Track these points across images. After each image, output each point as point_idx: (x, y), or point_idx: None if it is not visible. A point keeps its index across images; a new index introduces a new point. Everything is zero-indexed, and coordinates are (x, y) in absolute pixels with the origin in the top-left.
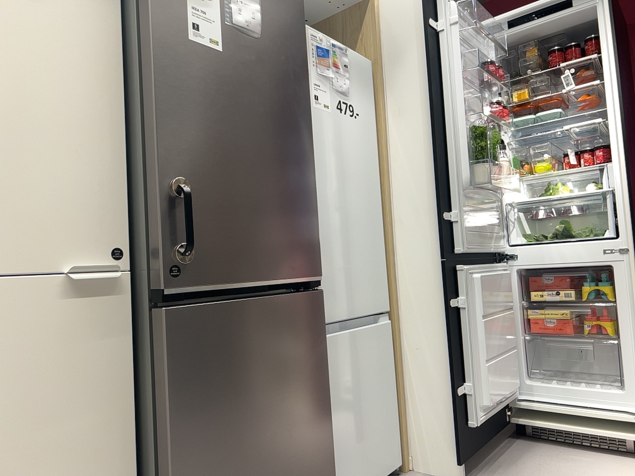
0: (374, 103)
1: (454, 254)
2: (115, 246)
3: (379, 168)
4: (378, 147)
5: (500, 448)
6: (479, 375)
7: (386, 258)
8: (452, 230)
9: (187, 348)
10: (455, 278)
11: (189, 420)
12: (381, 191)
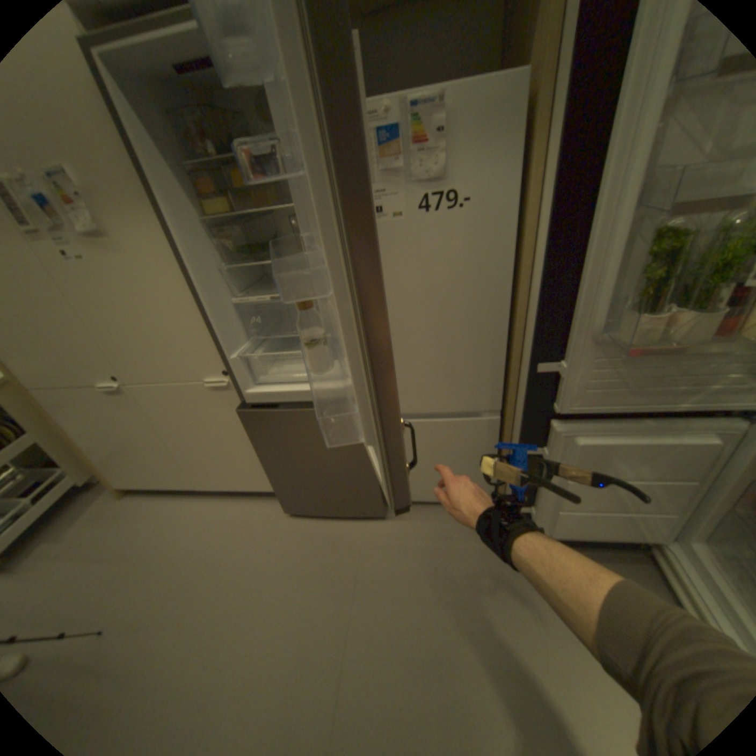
0: (531, 150)
1: (549, 407)
2: (223, 368)
3: (520, 259)
4: (523, 226)
5: (607, 556)
6: (550, 512)
7: (509, 362)
8: (554, 382)
9: (254, 425)
10: (544, 430)
11: (265, 451)
12: (517, 288)
